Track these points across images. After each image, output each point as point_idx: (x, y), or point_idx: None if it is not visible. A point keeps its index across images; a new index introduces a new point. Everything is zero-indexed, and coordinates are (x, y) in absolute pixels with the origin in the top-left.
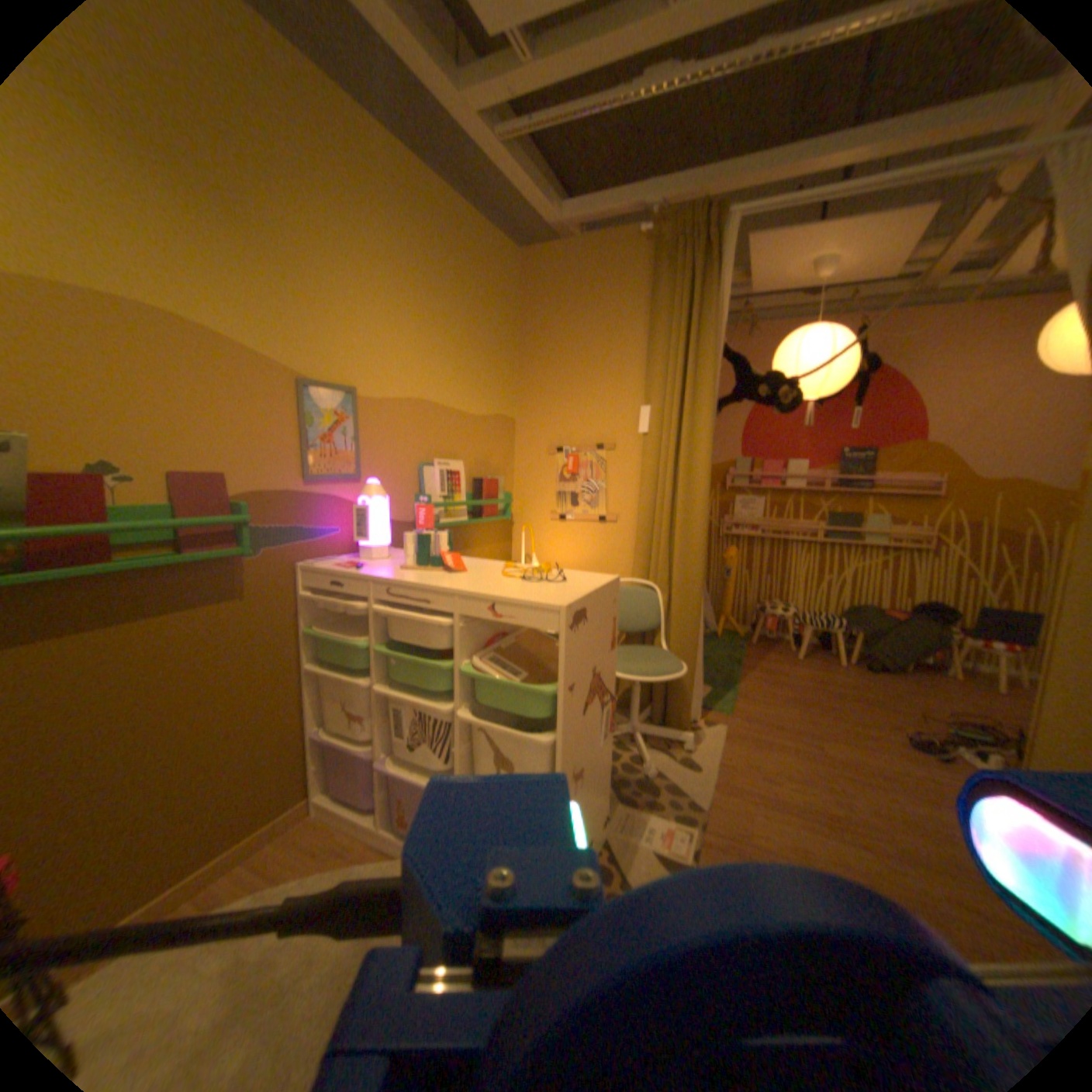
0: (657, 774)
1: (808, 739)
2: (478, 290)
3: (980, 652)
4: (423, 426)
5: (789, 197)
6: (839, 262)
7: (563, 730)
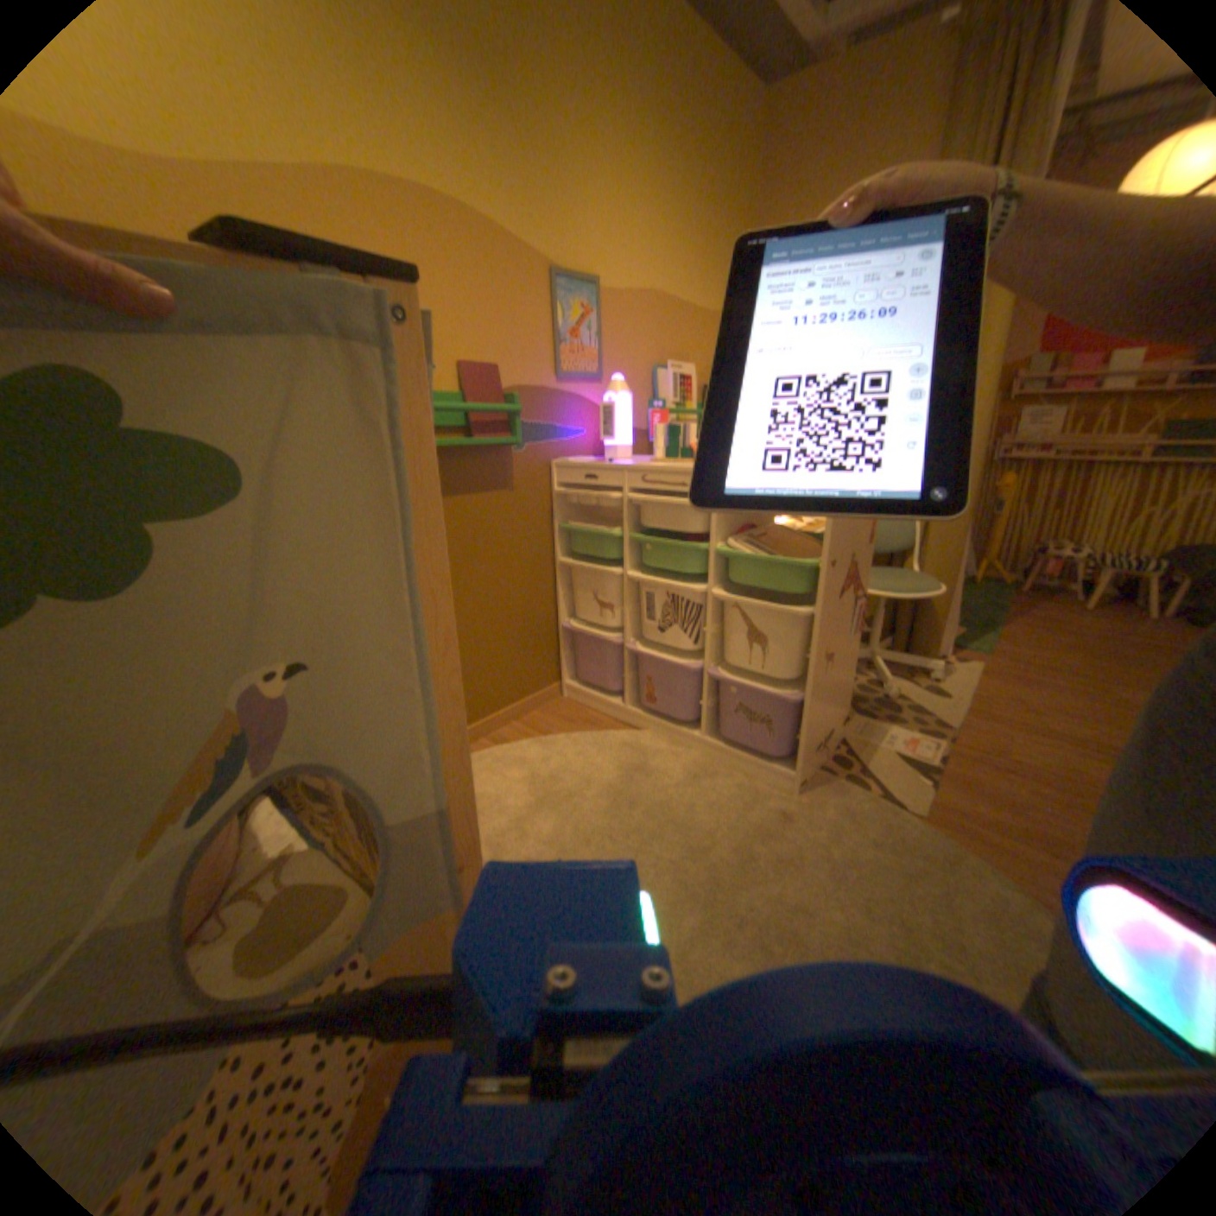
0: (898, 695)
1: (1090, 681)
2: (717, 147)
3: None
4: (656, 321)
5: None
6: None
7: (817, 608)
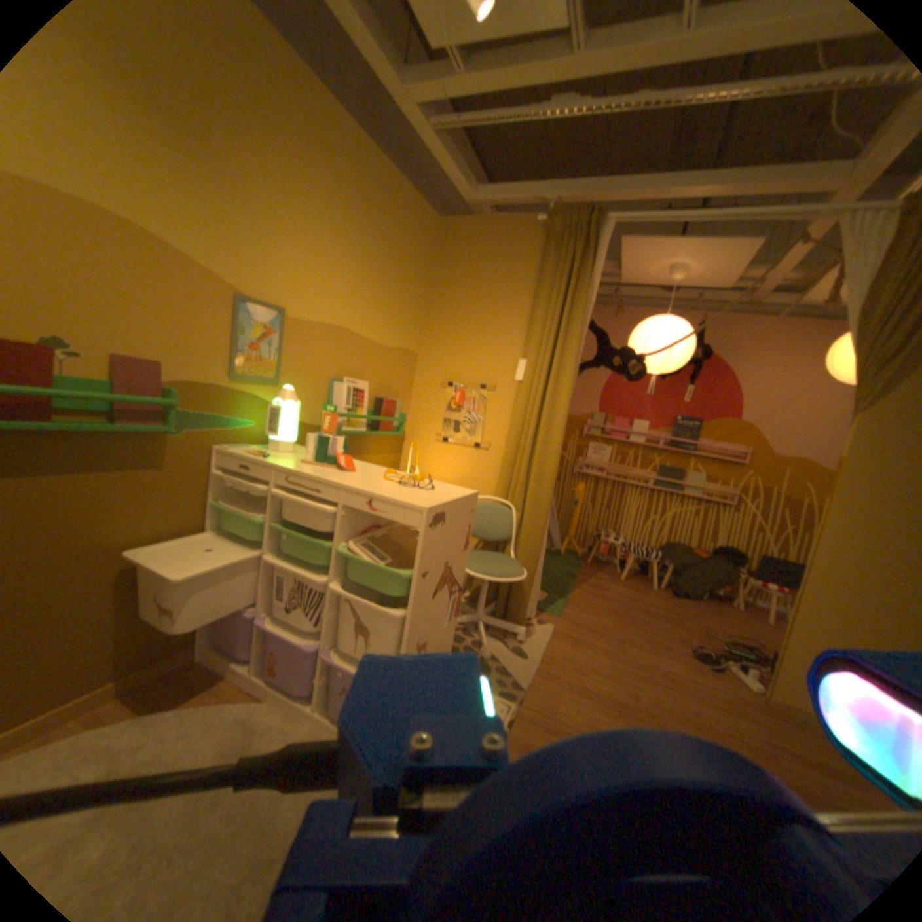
0: (491, 657)
1: (616, 643)
2: (400, 244)
3: (760, 590)
4: (337, 349)
5: (652, 213)
6: (688, 270)
7: (413, 608)
